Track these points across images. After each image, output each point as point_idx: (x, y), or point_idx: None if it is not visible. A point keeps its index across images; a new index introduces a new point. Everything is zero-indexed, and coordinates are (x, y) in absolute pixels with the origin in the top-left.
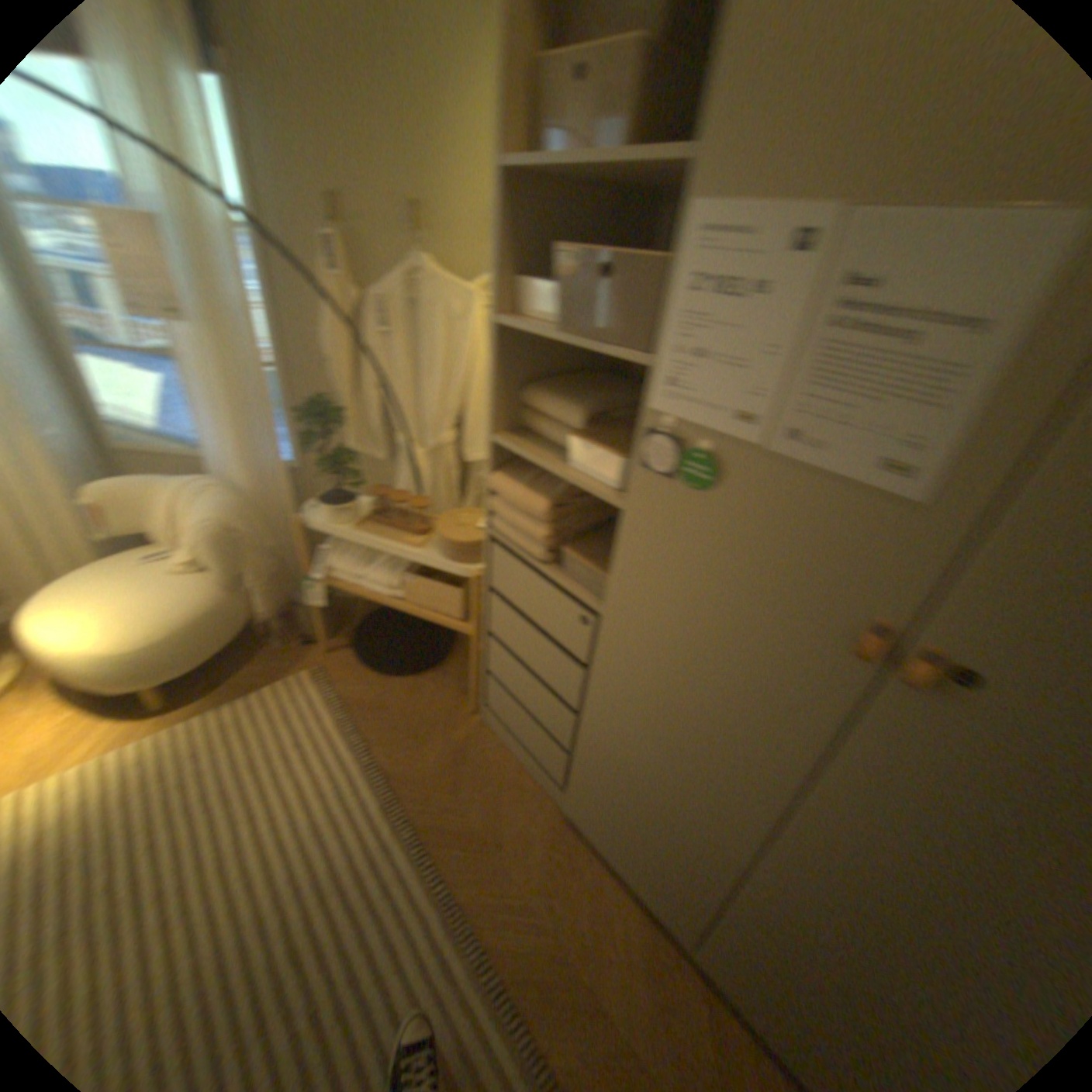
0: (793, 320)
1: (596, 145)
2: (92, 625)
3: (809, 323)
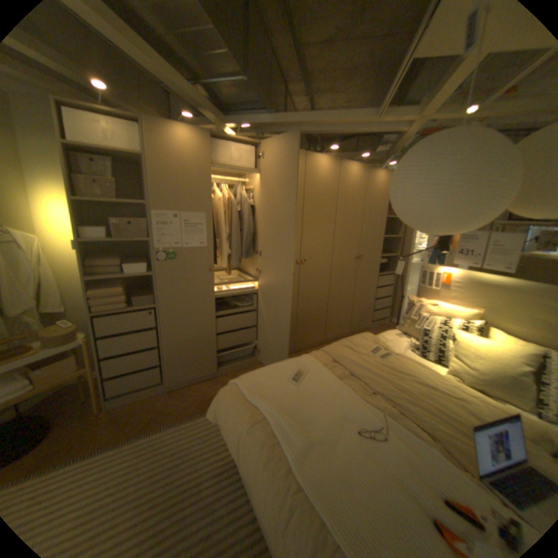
0: (178, 227)
1: (105, 197)
2: None
3: (181, 227)
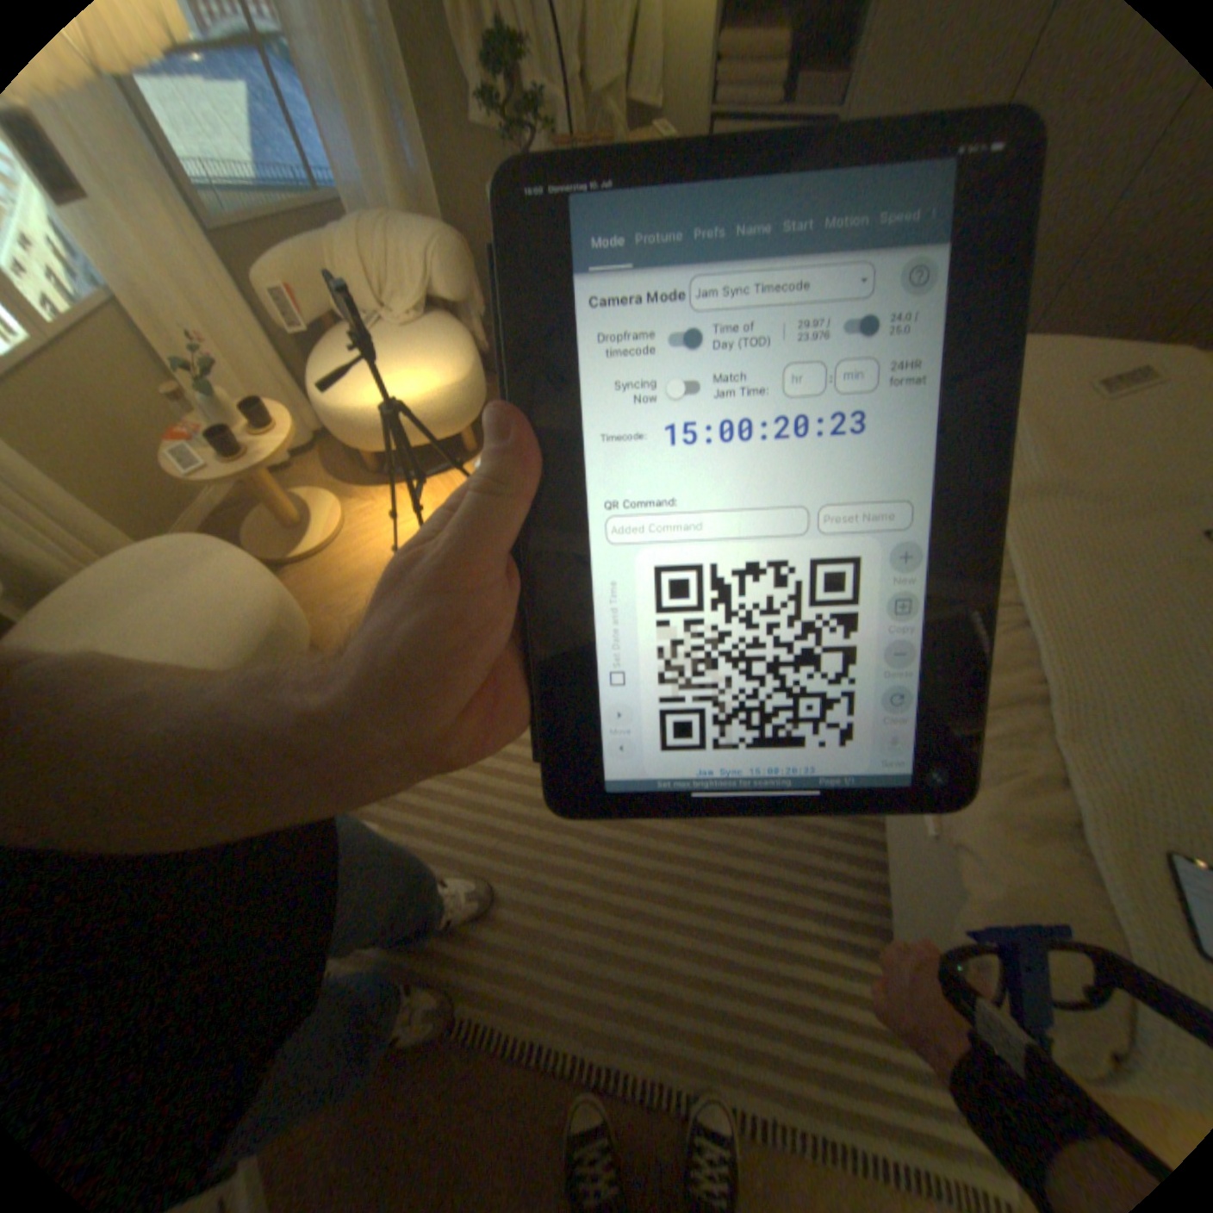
0: None
1: None
2: (417, 366)
3: None
